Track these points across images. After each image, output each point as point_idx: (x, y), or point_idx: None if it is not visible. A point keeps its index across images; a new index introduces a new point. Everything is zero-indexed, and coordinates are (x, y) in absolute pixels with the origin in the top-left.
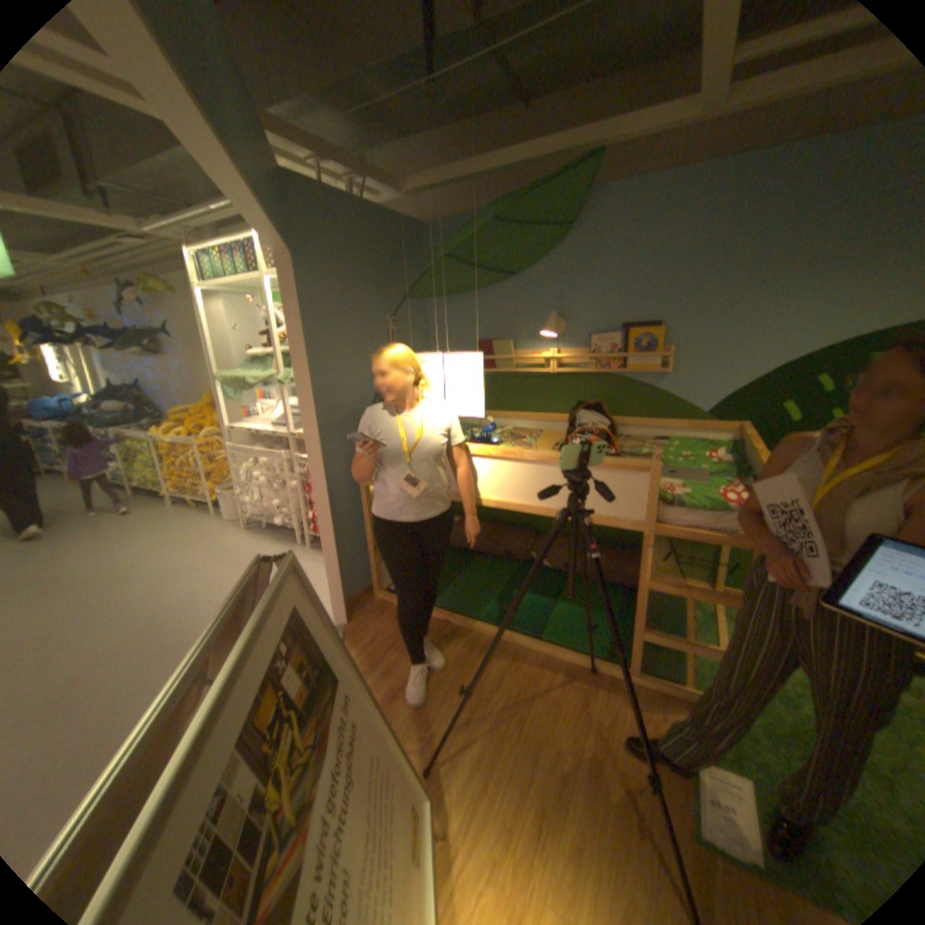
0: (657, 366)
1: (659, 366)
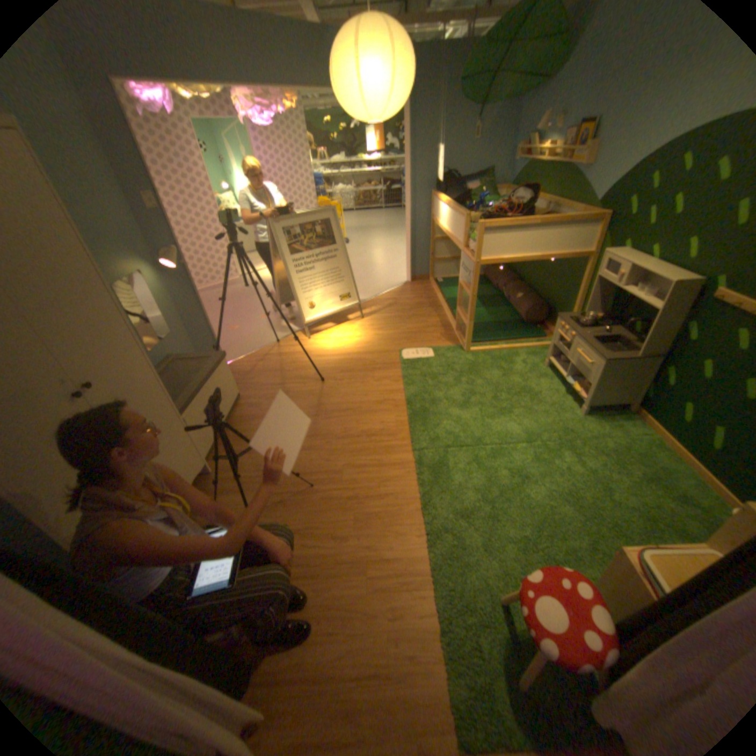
0: (588, 158)
1: (589, 158)
